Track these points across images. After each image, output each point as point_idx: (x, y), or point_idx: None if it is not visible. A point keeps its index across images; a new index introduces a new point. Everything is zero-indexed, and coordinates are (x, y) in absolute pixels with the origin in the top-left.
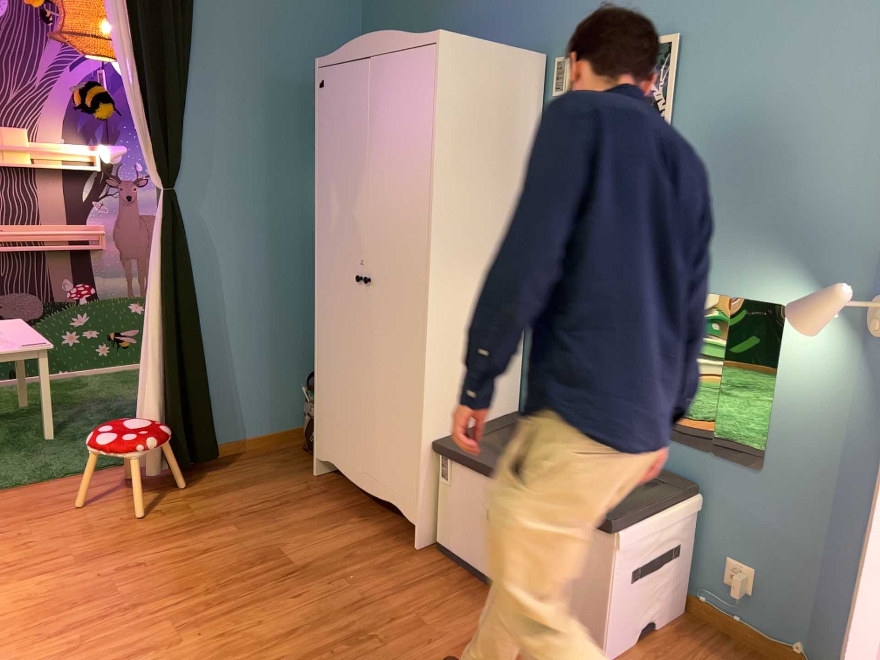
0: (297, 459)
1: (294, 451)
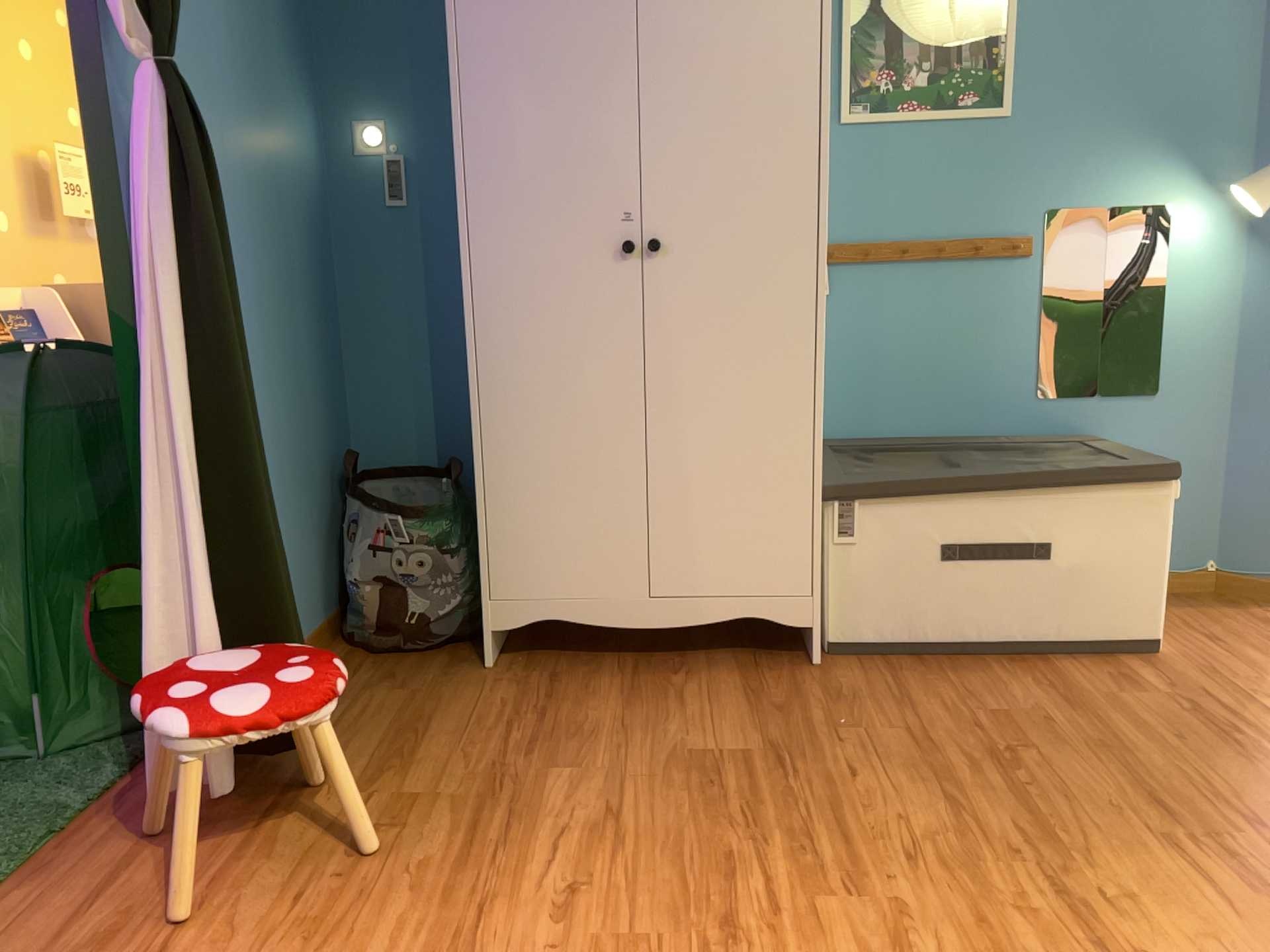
0: (405, 664)
1: (368, 658)
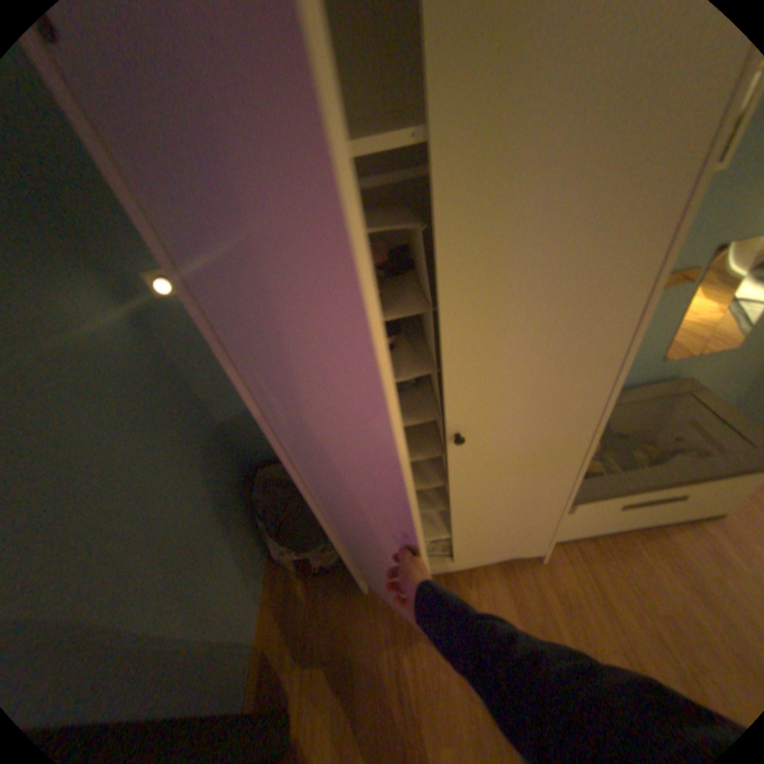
0: (319, 594)
1: (297, 588)
